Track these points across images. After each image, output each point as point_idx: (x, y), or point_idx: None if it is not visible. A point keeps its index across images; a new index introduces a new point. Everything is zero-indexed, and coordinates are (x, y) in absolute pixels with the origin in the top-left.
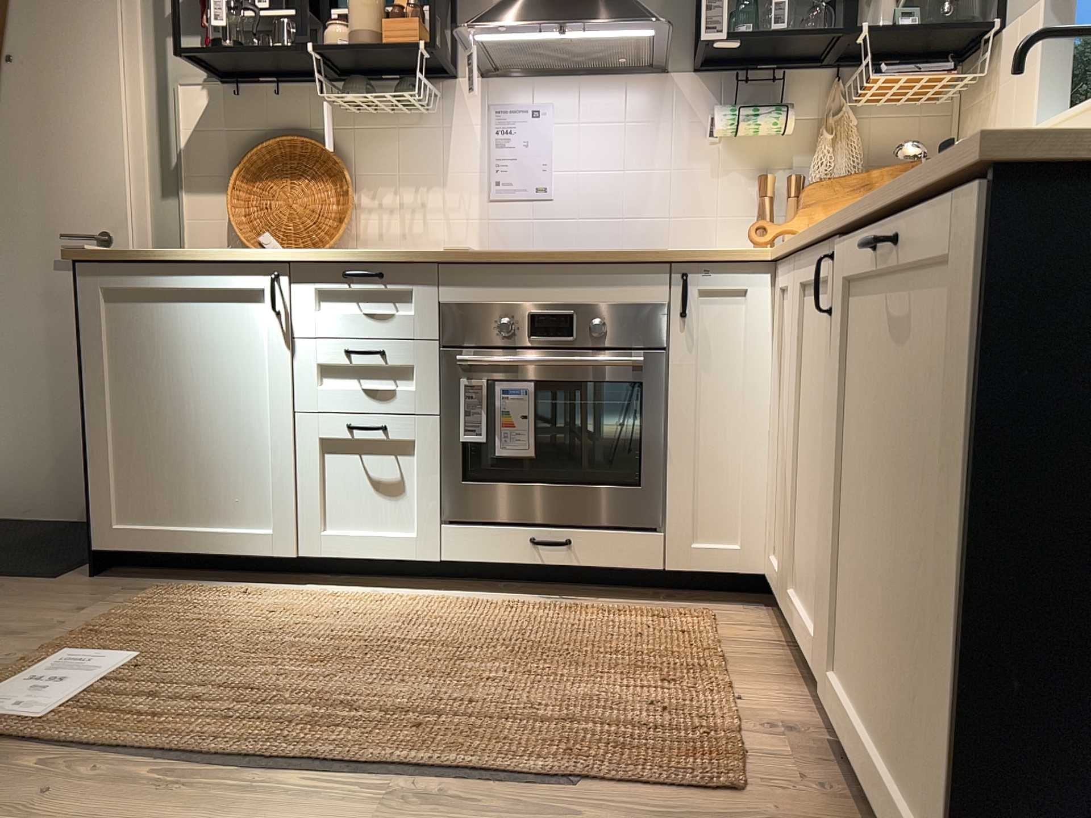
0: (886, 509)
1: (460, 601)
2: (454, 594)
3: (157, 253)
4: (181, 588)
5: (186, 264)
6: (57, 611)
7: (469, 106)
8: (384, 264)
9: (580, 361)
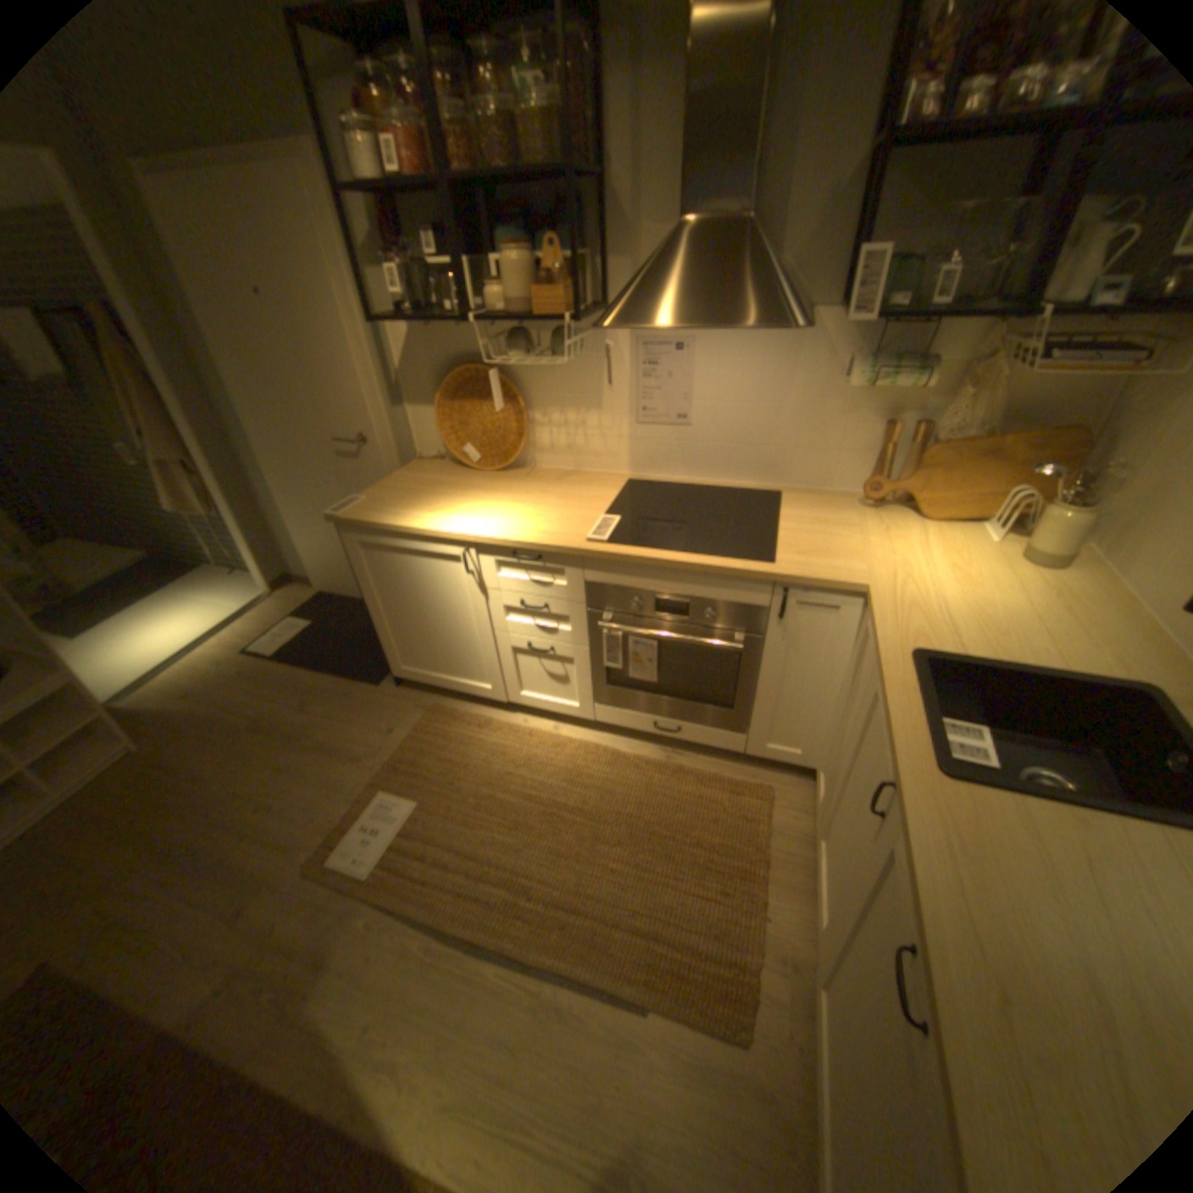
0: (863, 1031)
1: (605, 744)
2: (602, 732)
3: (382, 524)
4: (442, 709)
5: (402, 533)
6: (375, 728)
7: (617, 337)
8: (540, 550)
9: (688, 639)
